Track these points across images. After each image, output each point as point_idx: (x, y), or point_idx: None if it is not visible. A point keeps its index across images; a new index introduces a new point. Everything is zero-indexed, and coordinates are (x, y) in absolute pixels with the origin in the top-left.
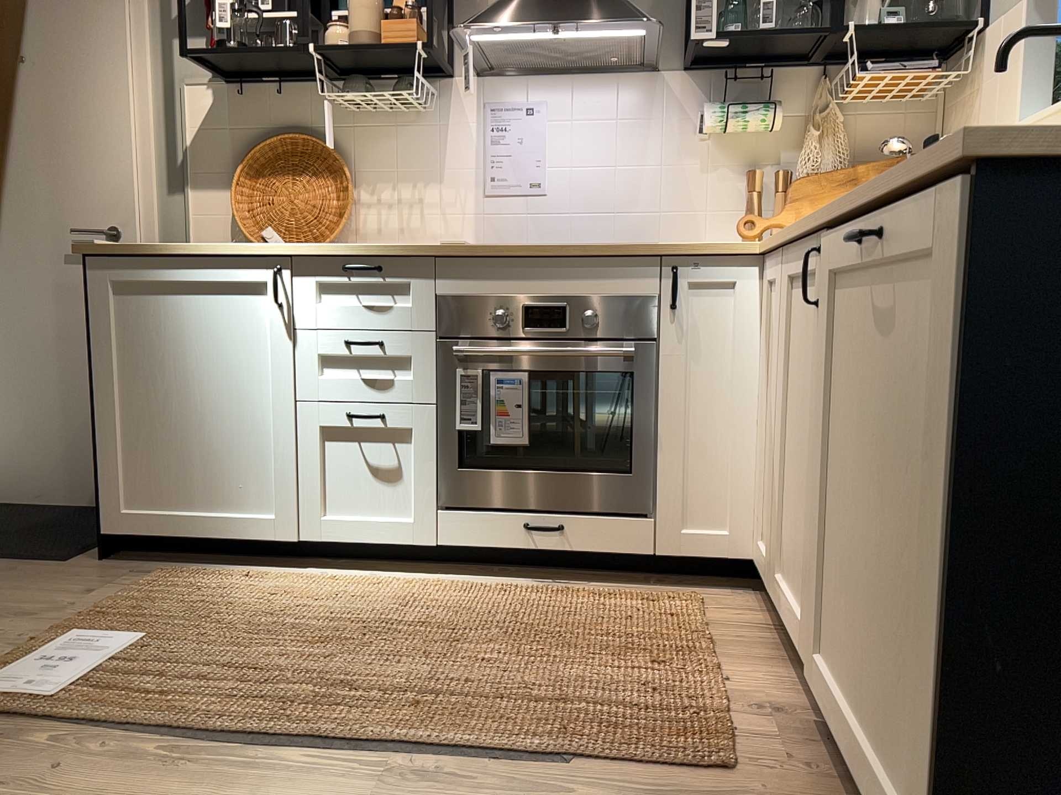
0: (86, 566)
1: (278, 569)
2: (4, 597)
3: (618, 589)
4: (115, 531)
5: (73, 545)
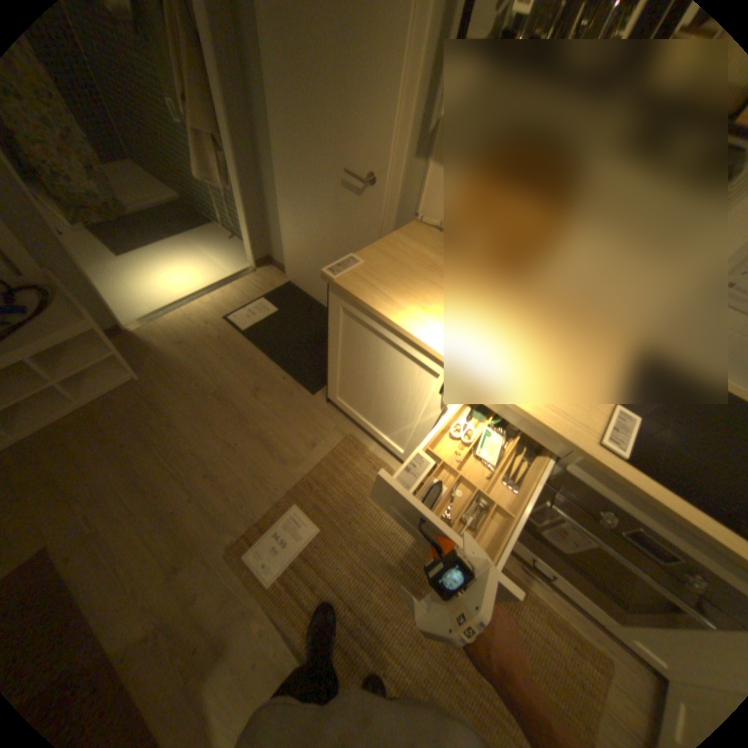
0: (321, 406)
1: (400, 464)
2: (282, 429)
3: (567, 609)
4: (334, 401)
5: (322, 374)
